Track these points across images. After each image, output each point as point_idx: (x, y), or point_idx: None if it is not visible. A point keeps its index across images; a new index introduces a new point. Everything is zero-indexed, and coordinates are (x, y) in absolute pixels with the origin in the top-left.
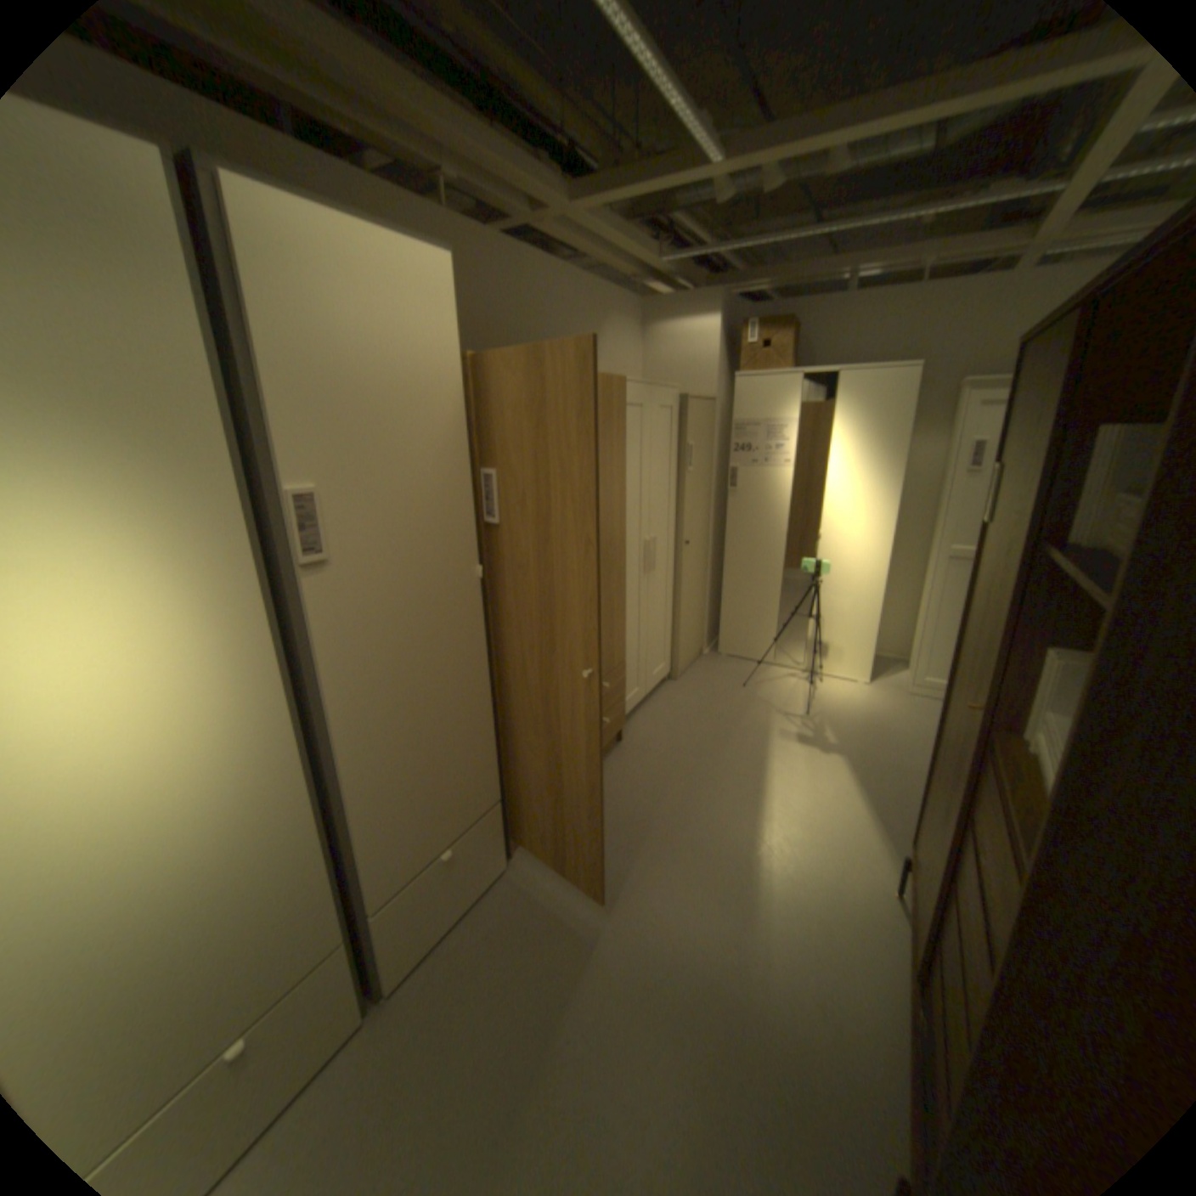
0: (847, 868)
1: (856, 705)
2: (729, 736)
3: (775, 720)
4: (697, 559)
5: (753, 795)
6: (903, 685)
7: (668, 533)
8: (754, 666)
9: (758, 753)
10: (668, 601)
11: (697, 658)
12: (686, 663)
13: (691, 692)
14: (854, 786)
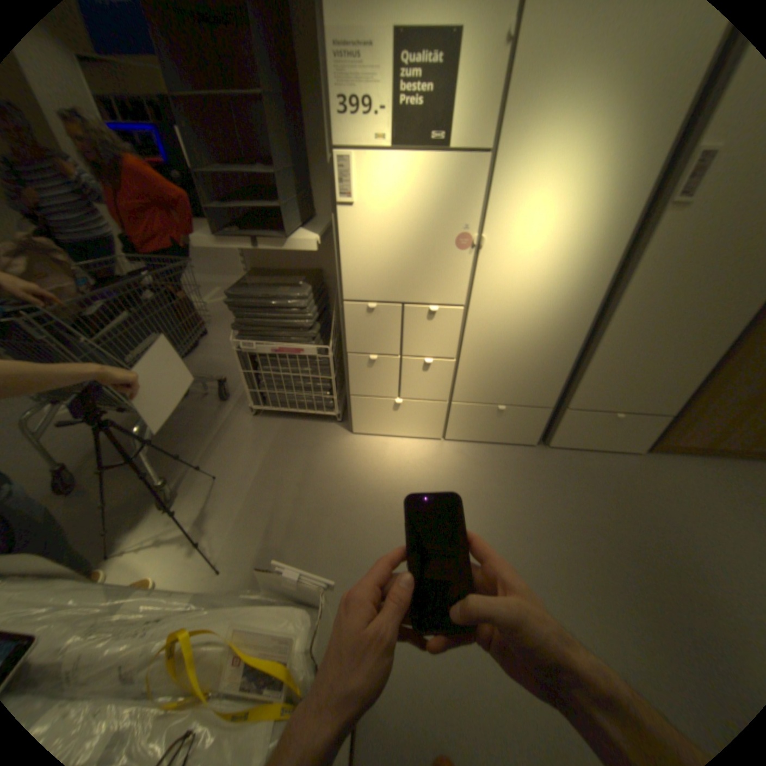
0: None
1: None
2: None
3: None
4: None
5: None
6: None
7: None
8: None
9: None
10: None
11: None
12: None
13: None
14: None
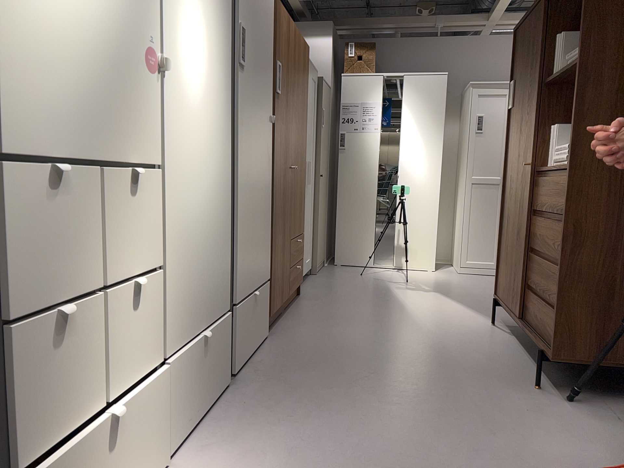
0: (463, 321)
1: (432, 278)
2: (367, 290)
3: (390, 284)
4: (324, 190)
5: (396, 306)
6: (454, 271)
7: (312, 163)
8: (362, 268)
9: (389, 294)
10: (312, 212)
11: (322, 266)
12: (320, 264)
13: (329, 278)
14: (449, 300)
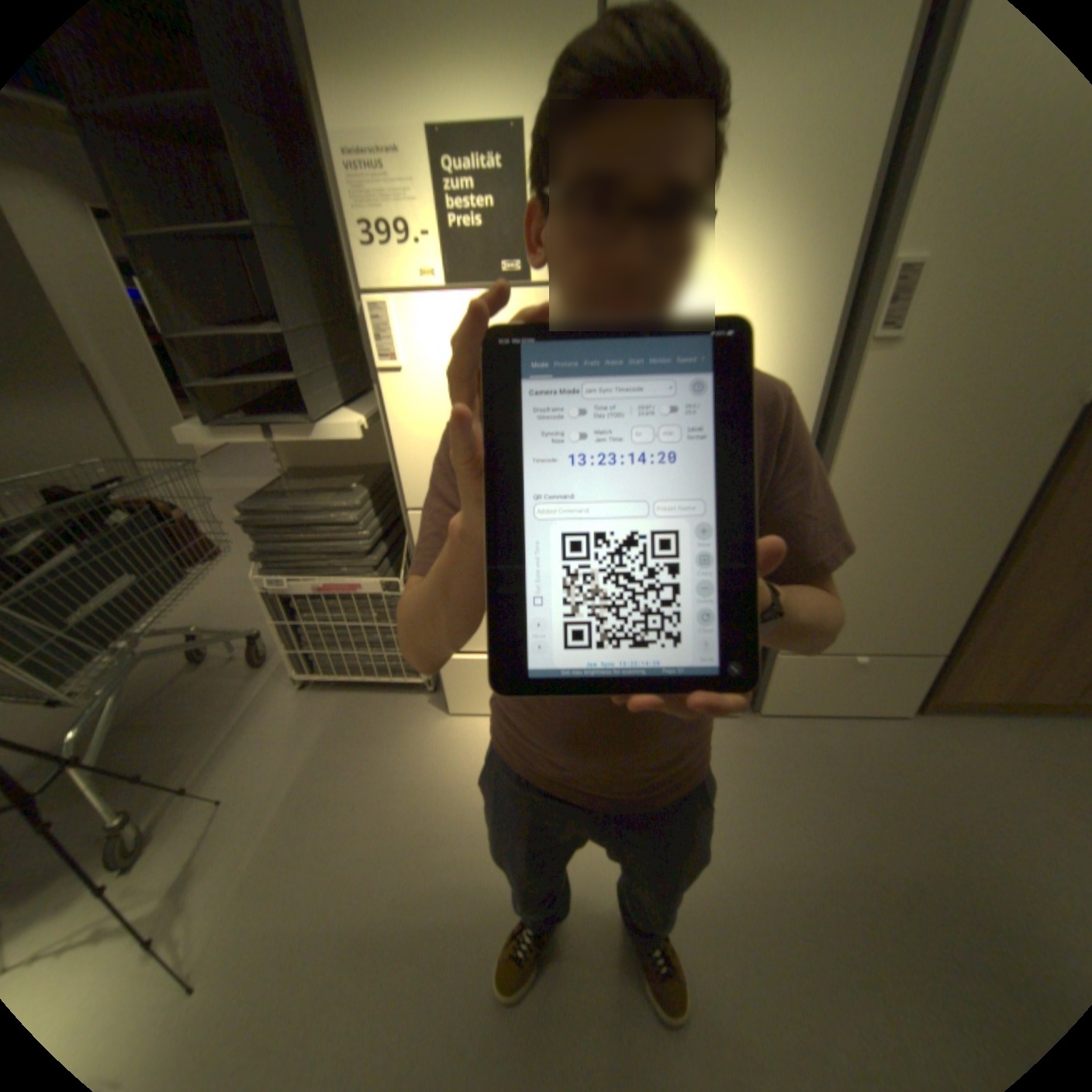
0: None
1: None
2: None
3: None
4: None
5: None
6: None
7: None
8: None
9: None
10: None
11: None
12: None
13: None
14: None
